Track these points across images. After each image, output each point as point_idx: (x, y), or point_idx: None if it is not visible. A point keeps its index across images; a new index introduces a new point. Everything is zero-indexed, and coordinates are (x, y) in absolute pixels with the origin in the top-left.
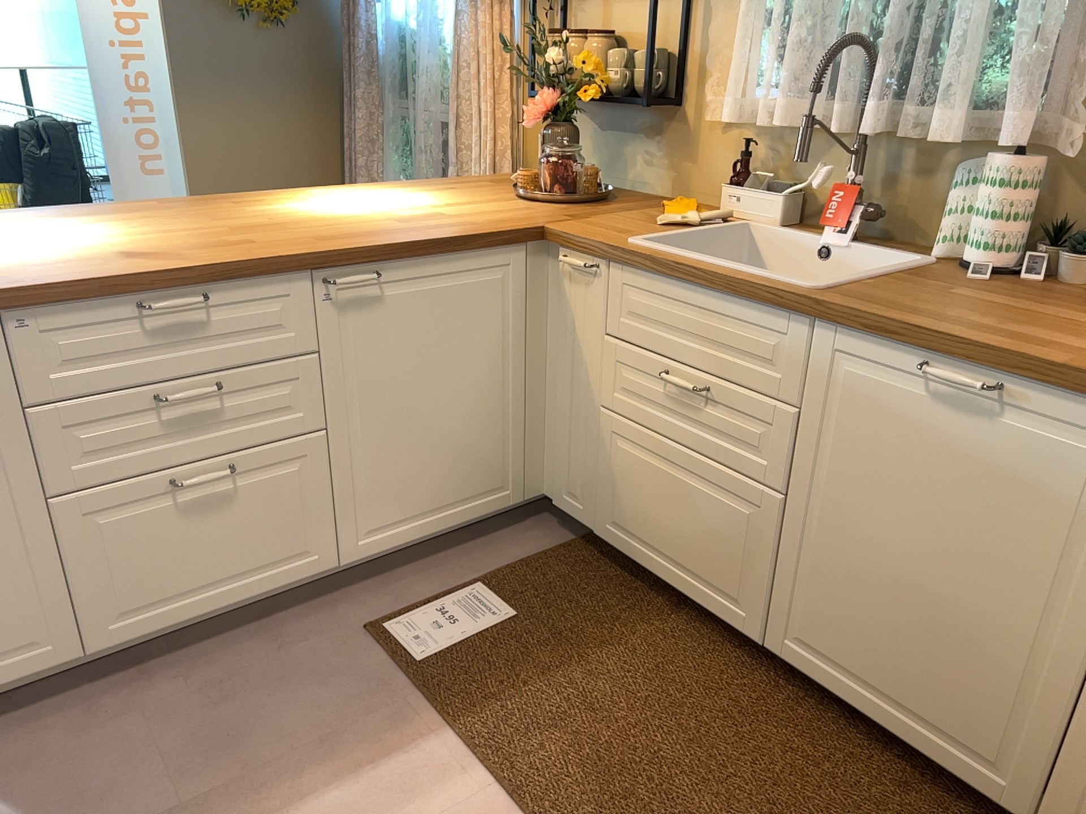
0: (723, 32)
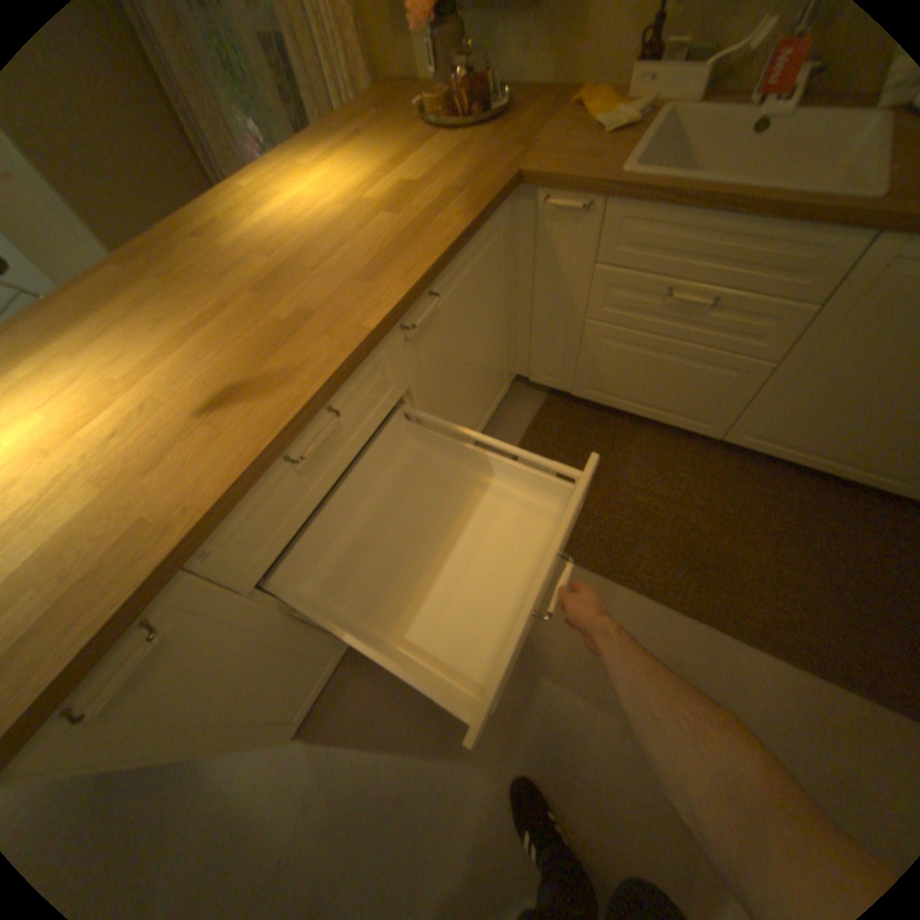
0: None
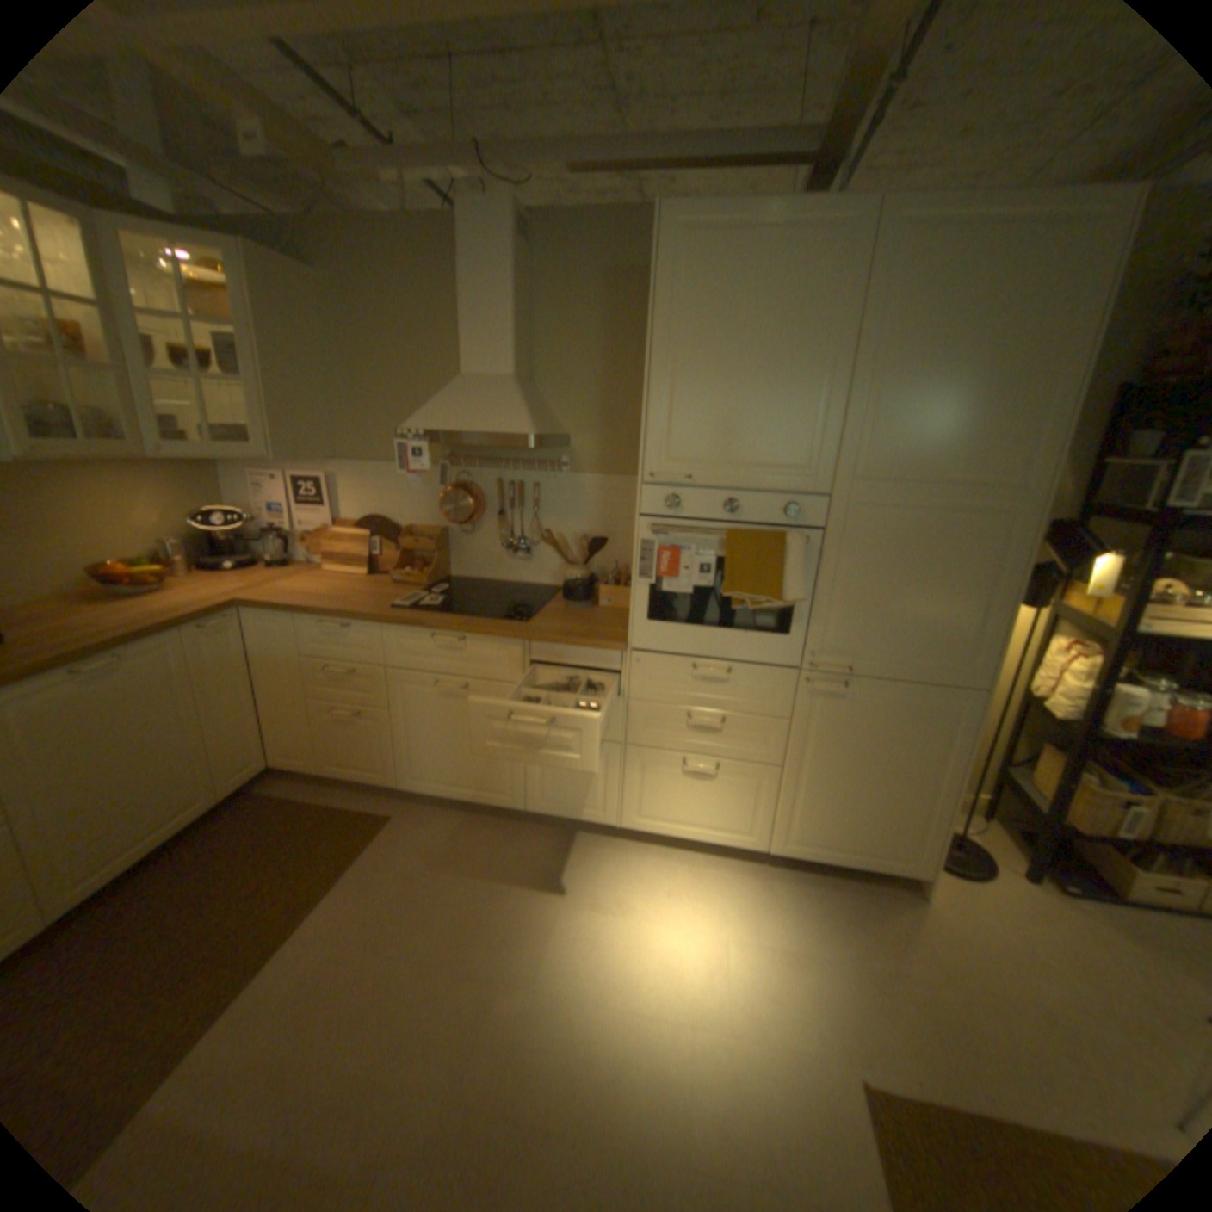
0: None
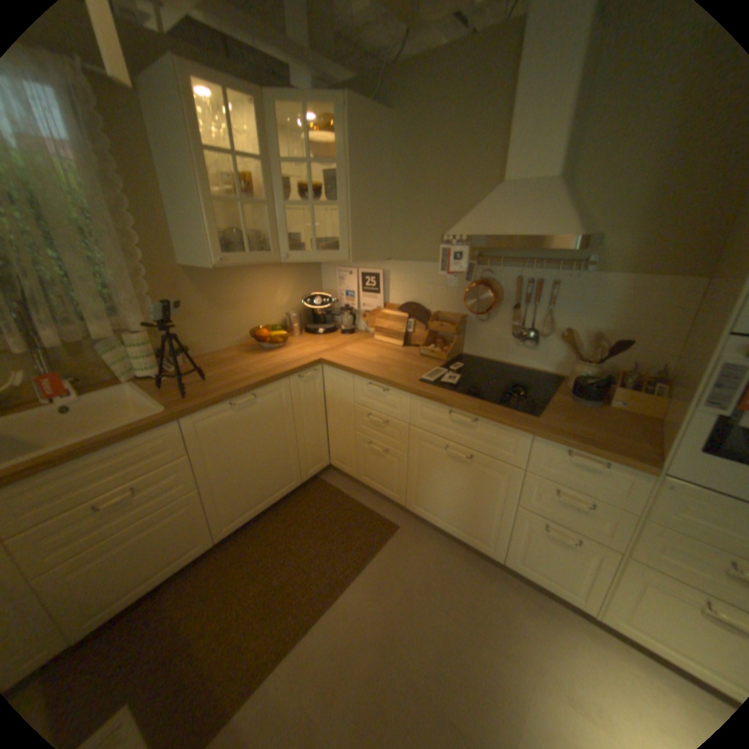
0: None
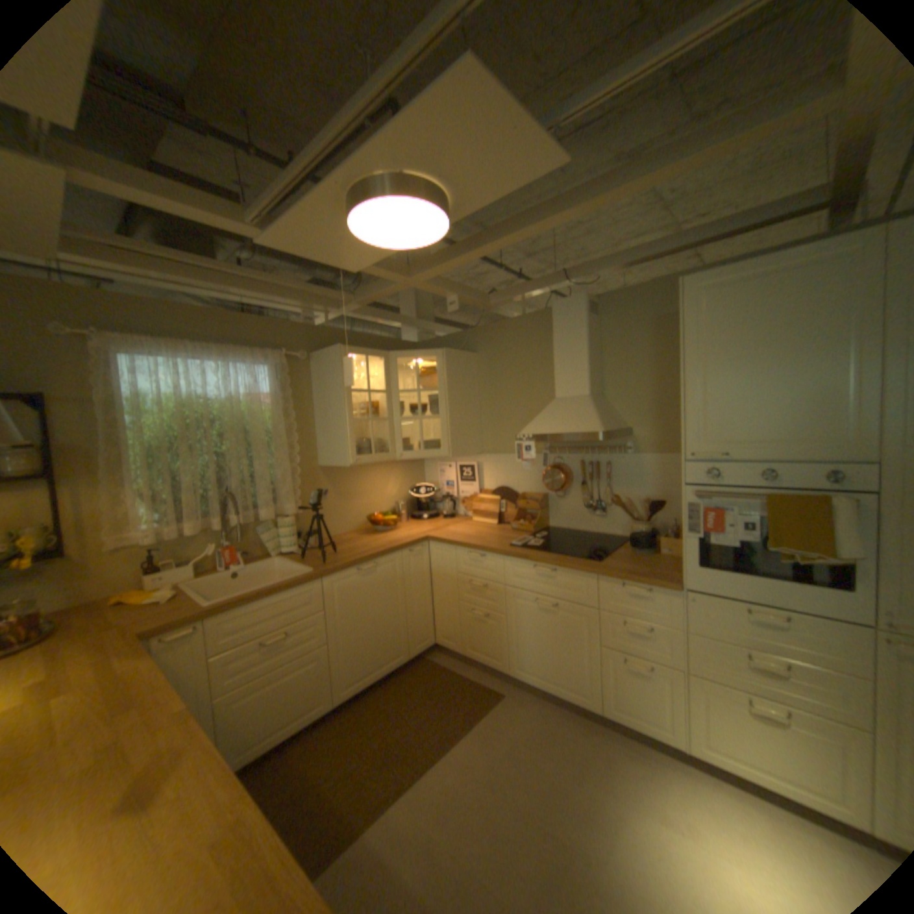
0: (104, 506)
